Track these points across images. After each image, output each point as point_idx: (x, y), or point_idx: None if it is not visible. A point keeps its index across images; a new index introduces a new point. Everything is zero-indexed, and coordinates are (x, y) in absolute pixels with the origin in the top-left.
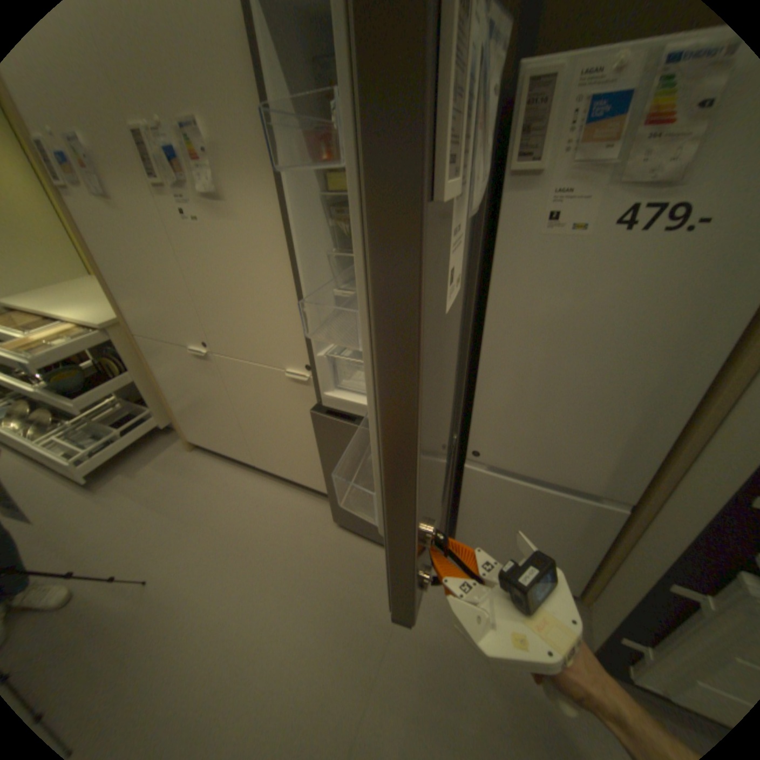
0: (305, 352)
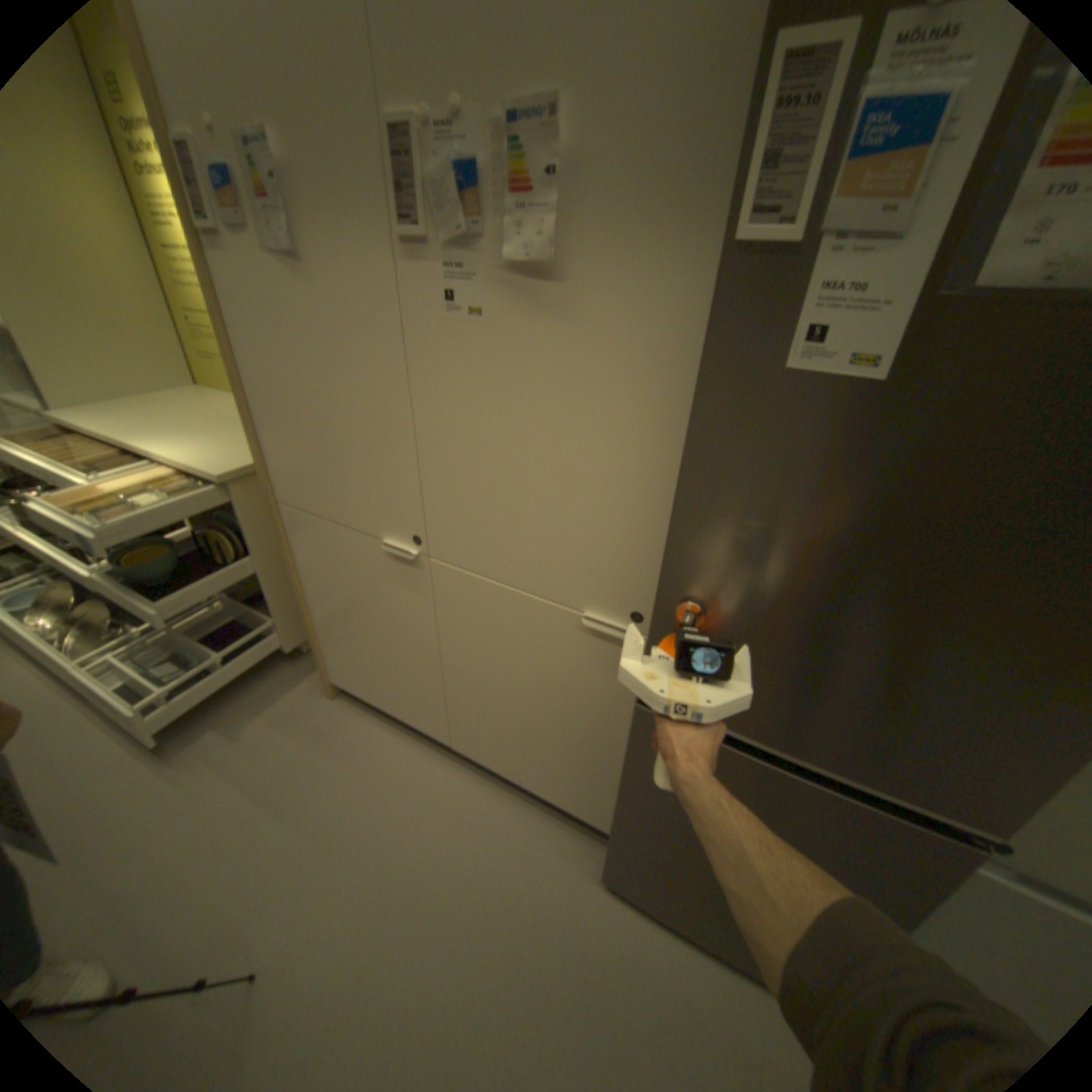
0: (642, 588)
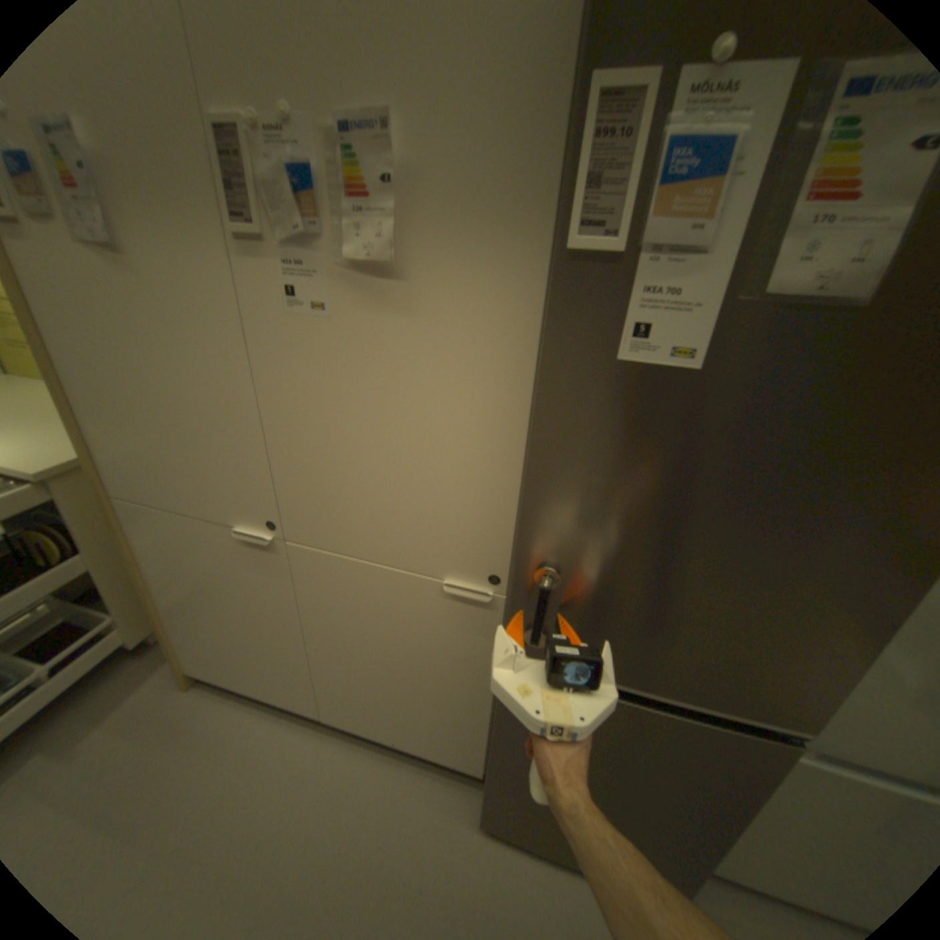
0: (497, 554)
